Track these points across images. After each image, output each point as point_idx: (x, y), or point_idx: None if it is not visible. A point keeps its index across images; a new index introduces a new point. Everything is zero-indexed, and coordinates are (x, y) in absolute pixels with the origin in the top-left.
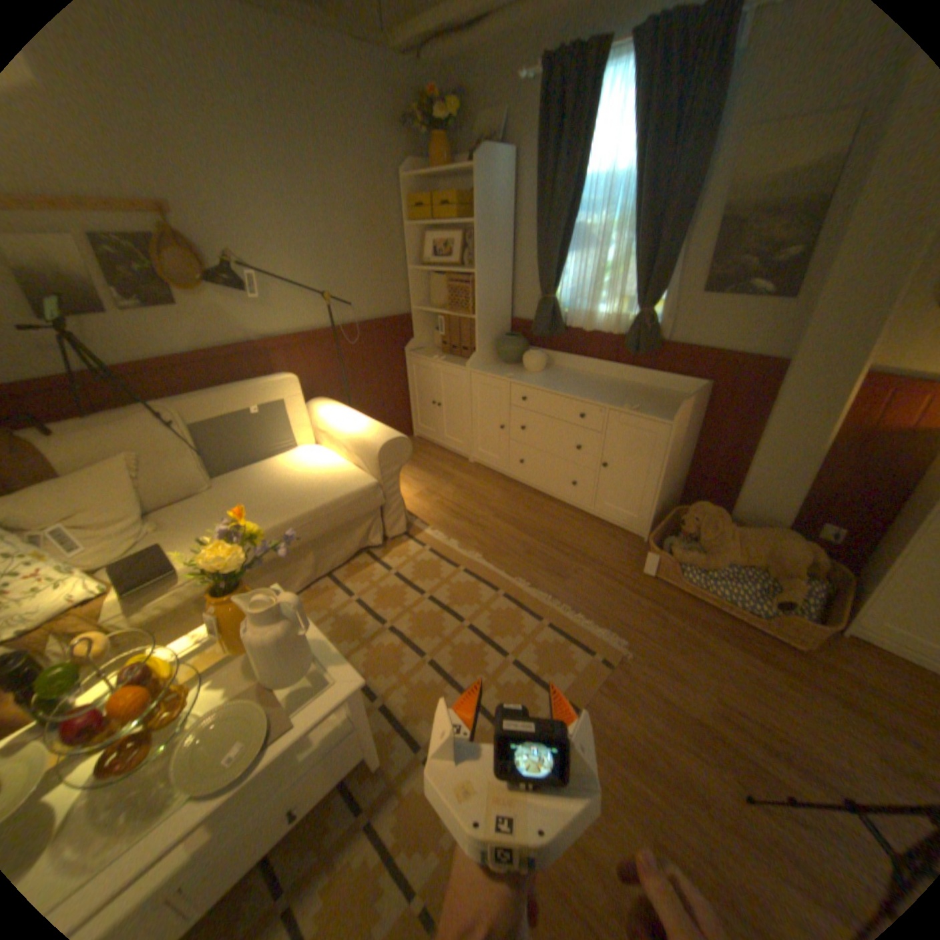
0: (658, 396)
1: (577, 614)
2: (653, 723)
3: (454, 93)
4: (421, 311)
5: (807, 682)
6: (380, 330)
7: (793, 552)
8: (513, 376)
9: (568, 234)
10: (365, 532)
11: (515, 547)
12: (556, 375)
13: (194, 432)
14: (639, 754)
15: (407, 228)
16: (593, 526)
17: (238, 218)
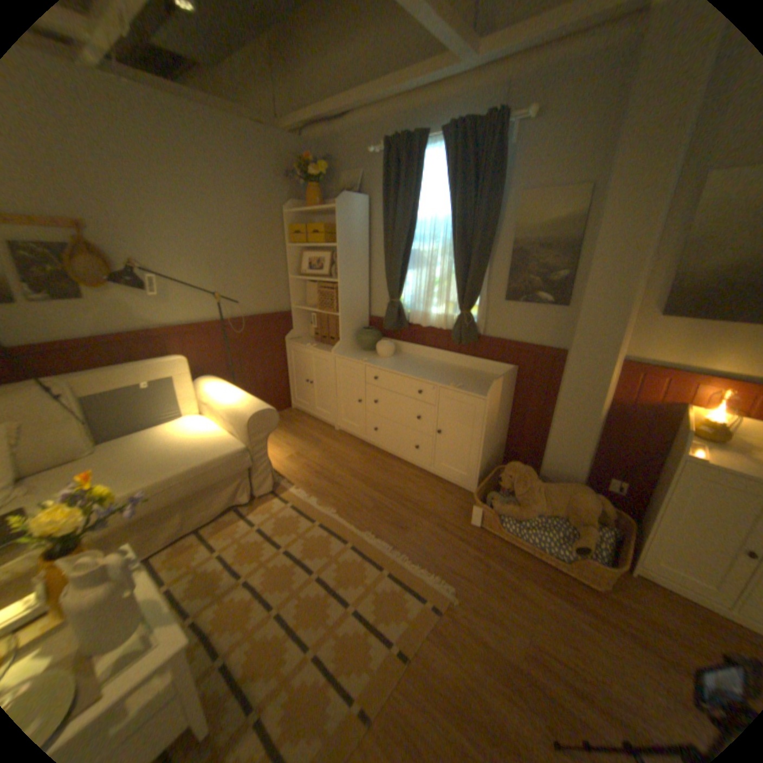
0: (478, 377)
1: (414, 563)
2: (474, 667)
3: (324, 158)
4: (299, 309)
5: (605, 621)
6: (264, 322)
7: (585, 503)
8: (368, 360)
9: (407, 256)
10: (234, 491)
11: (366, 502)
12: (402, 359)
13: (82, 404)
14: (459, 701)
15: (289, 248)
16: (432, 483)
17: (146, 235)
